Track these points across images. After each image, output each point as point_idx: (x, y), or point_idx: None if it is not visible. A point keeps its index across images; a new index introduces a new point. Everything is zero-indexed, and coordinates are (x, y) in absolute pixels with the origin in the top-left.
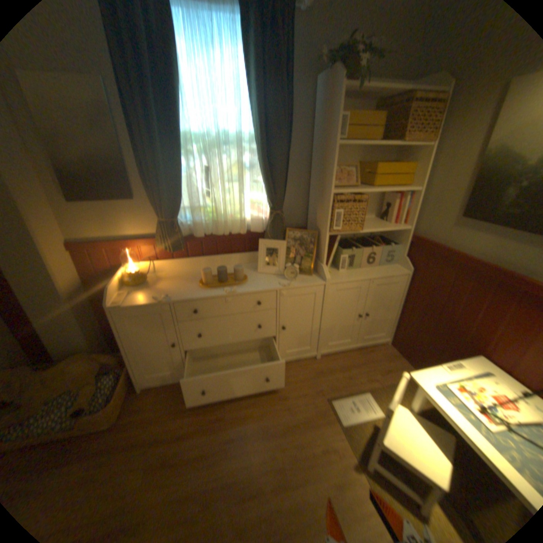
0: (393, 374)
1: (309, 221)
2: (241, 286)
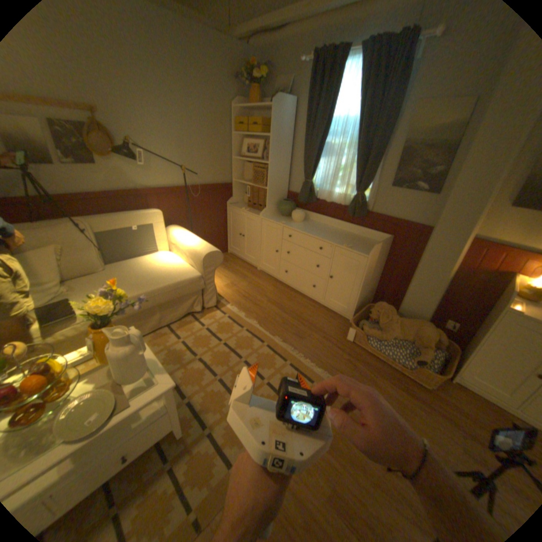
0: None
1: None
2: None
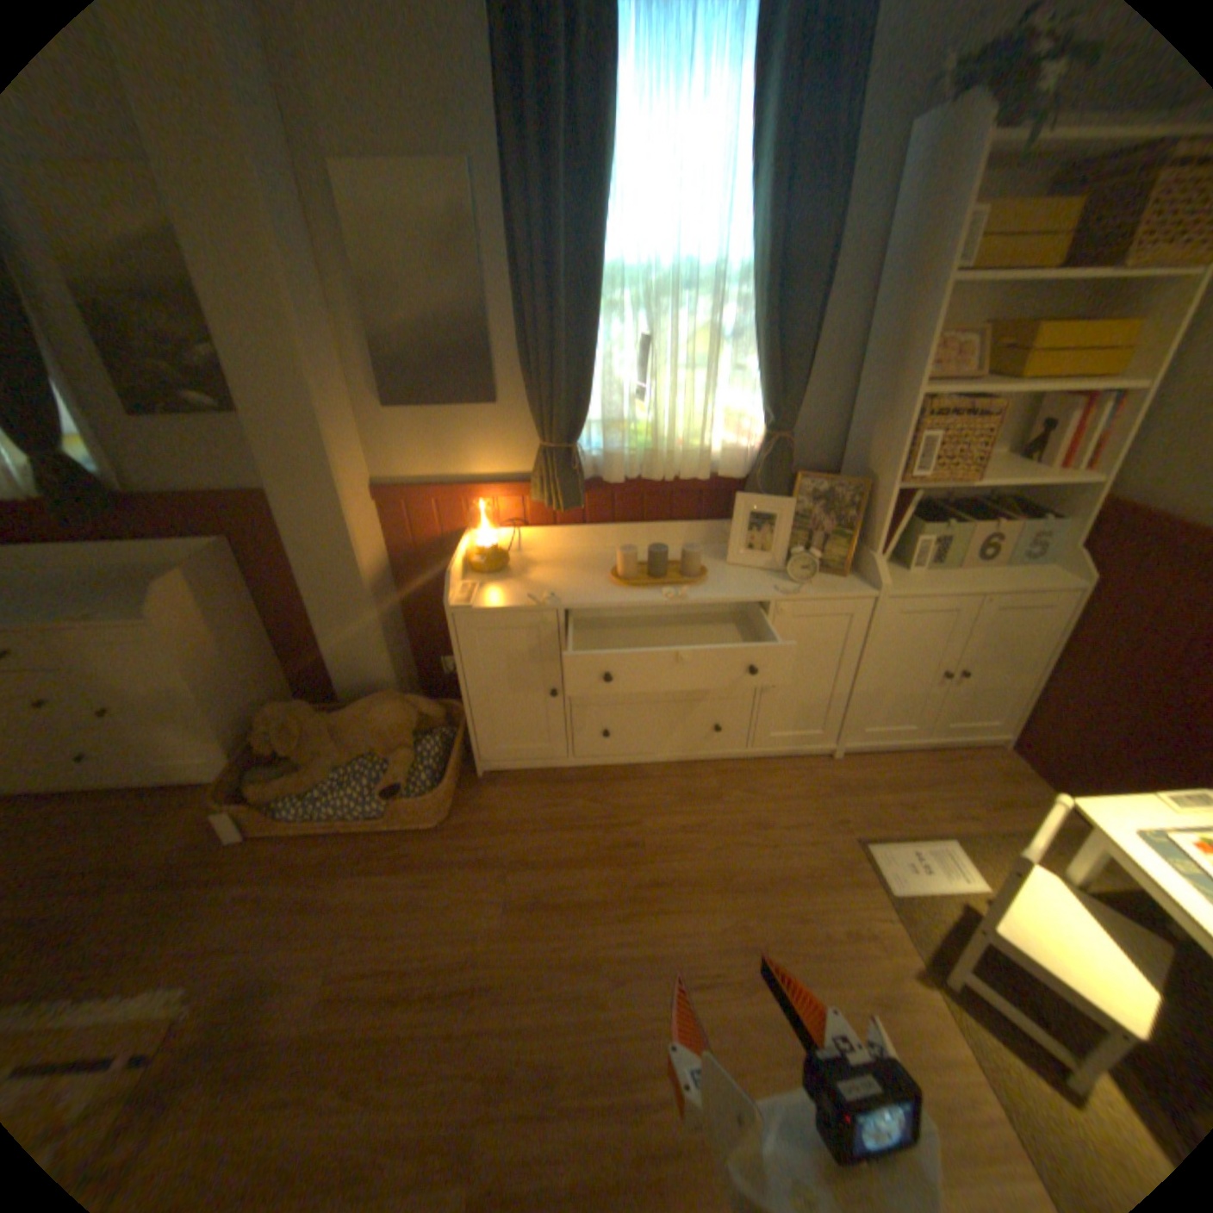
0: (1015, 810)
1: (848, 456)
2: (695, 587)
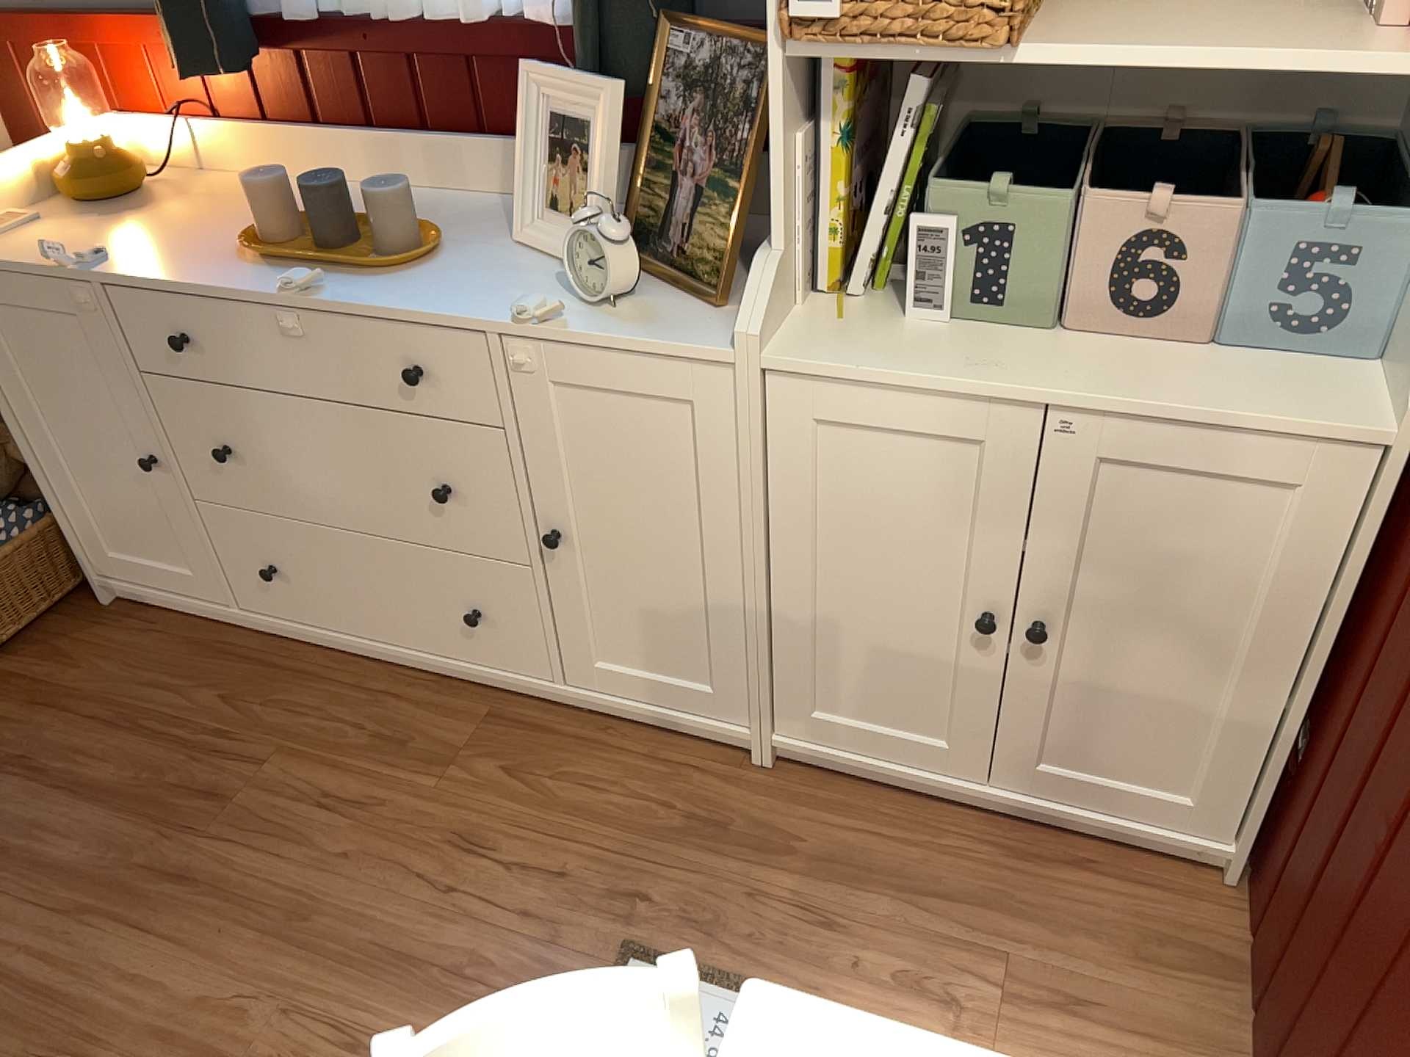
0: (1083, 1012)
1: None
2: (380, 281)
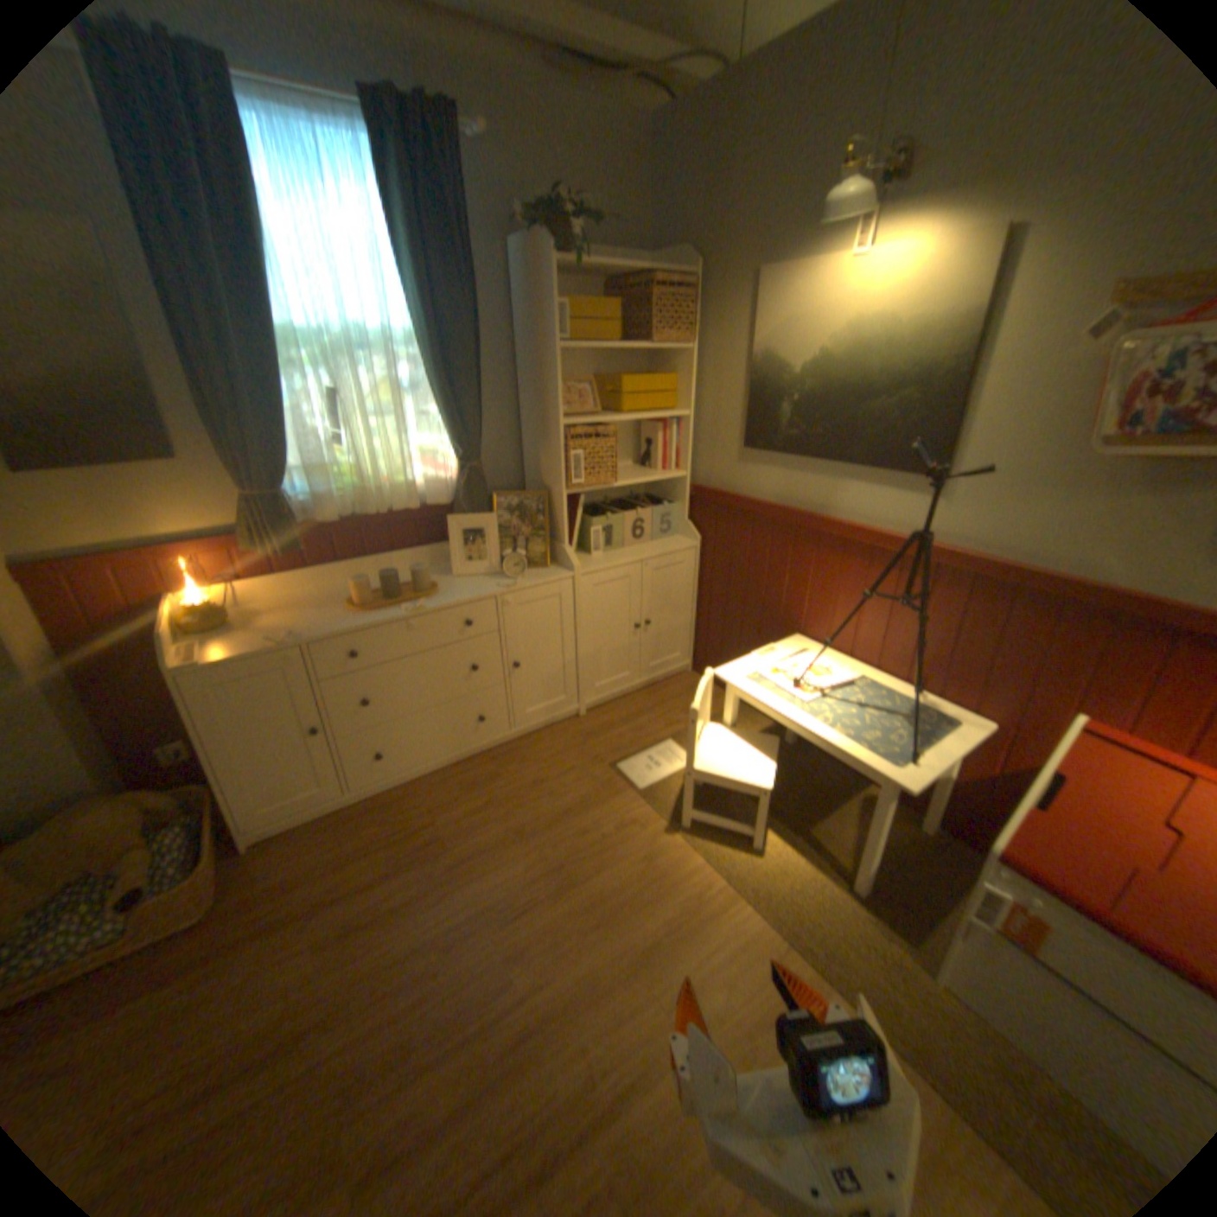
0: None
1: (528, 477)
2: (431, 598)
